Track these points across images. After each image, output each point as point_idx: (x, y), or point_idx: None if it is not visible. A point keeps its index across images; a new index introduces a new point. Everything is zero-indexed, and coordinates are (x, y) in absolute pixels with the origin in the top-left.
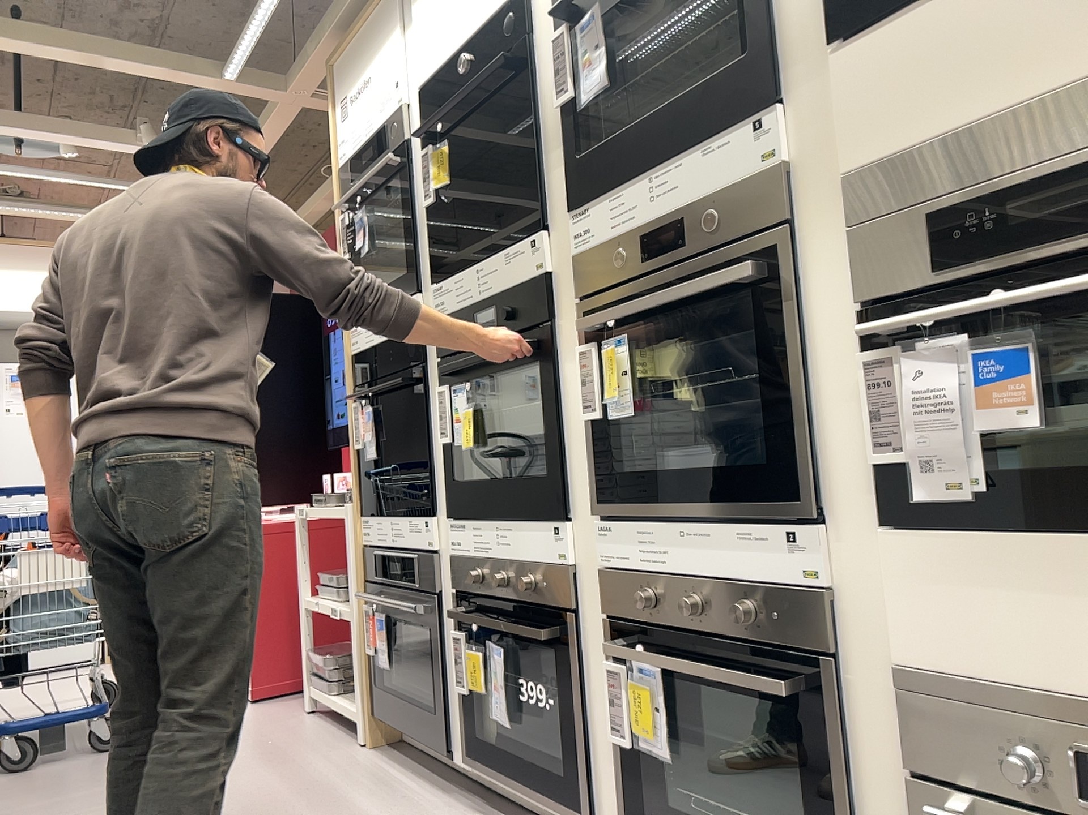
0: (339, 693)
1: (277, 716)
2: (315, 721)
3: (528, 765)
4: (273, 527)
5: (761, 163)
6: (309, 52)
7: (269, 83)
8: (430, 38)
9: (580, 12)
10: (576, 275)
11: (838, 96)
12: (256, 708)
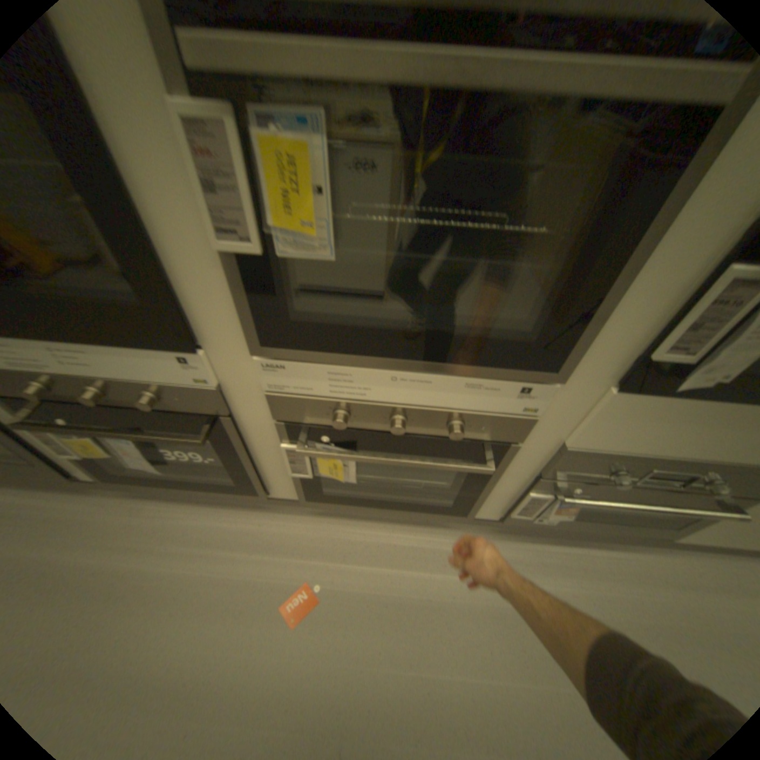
0: None
1: None
2: None
3: (185, 481)
4: None
5: None
6: None
7: None
8: None
9: None
10: None
11: None
12: None
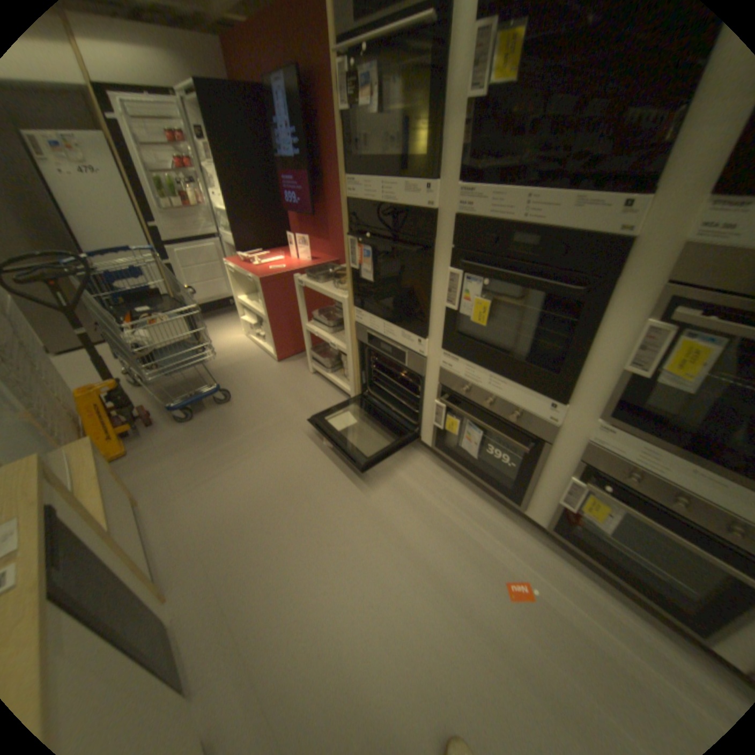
0: (331, 374)
1: (298, 377)
2: (319, 382)
3: (482, 472)
4: (274, 279)
5: None
6: None
7: None
8: None
9: None
10: (679, 258)
11: None
12: (282, 368)
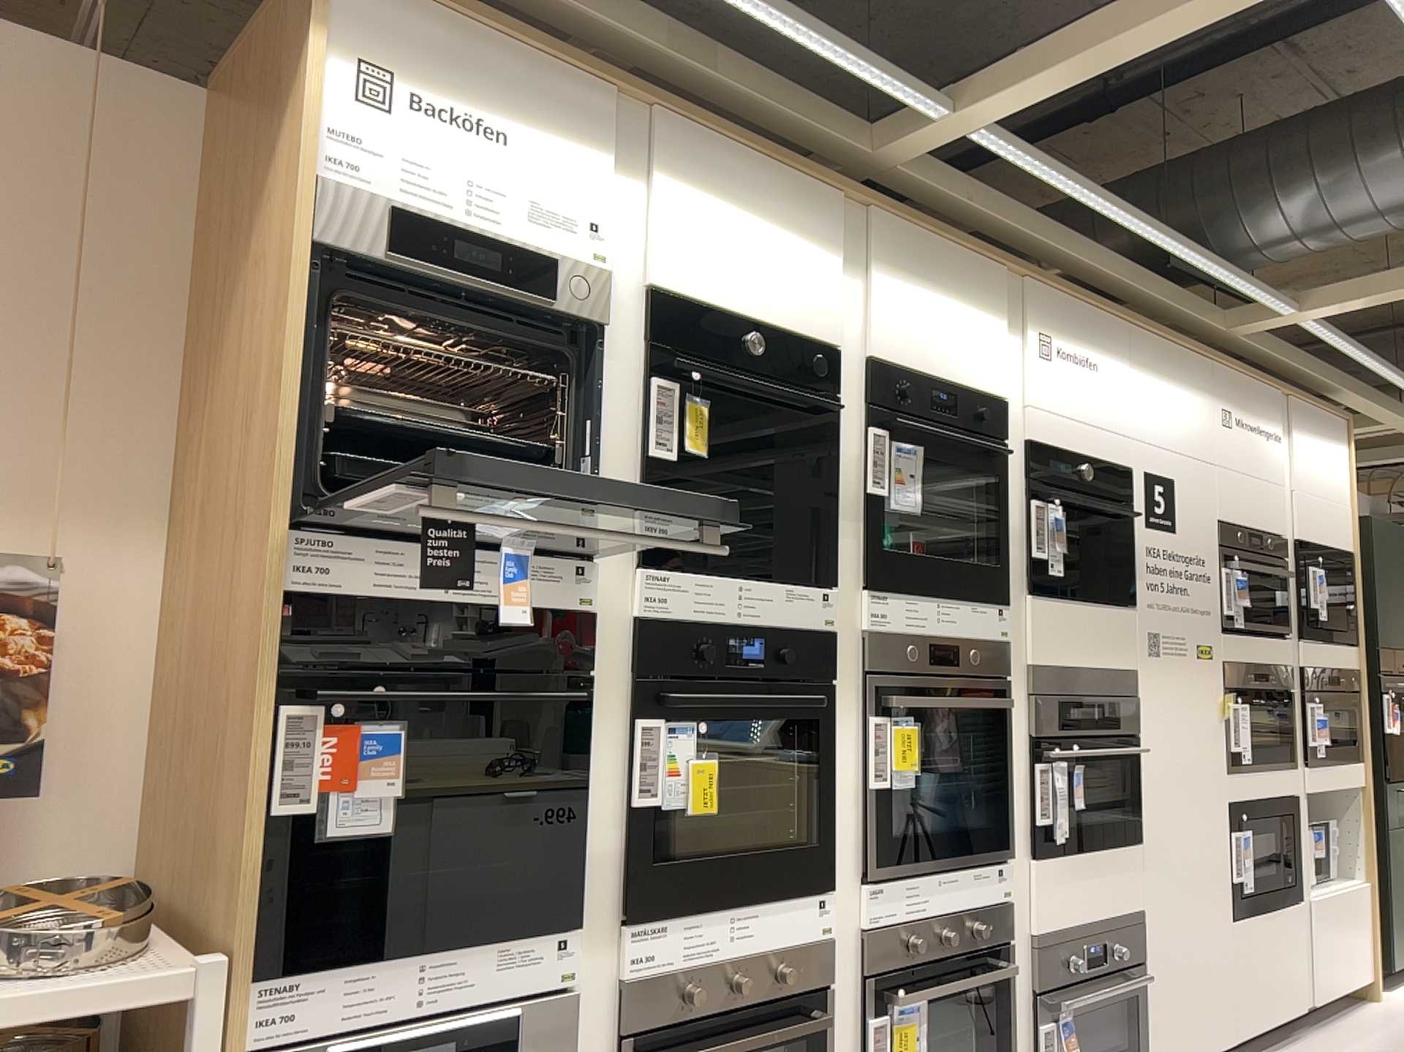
0: None
1: None
2: None
3: None
4: None
5: (991, 632)
6: None
7: None
8: (695, 257)
9: (892, 435)
10: (859, 644)
11: (1023, 619)
12: None
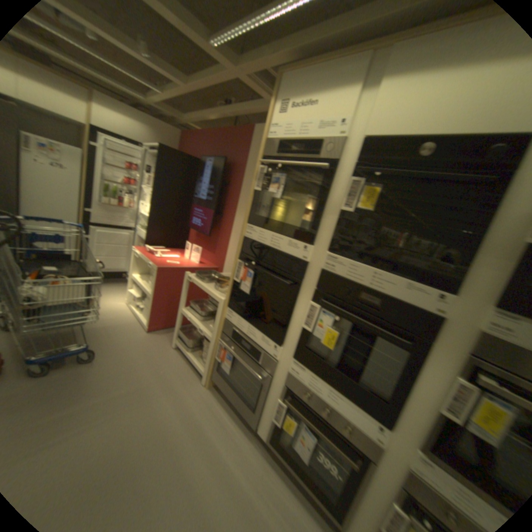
0: (190, 352)
1: (160, 349)
2: (177, 357)
3: (309, 479)
4: (168, 270)
5: None
6: (264, 51)
7: (228, 55)
8: (396, 108)
9: None
10: (478, 340)
11: None
12: (149, 339)
